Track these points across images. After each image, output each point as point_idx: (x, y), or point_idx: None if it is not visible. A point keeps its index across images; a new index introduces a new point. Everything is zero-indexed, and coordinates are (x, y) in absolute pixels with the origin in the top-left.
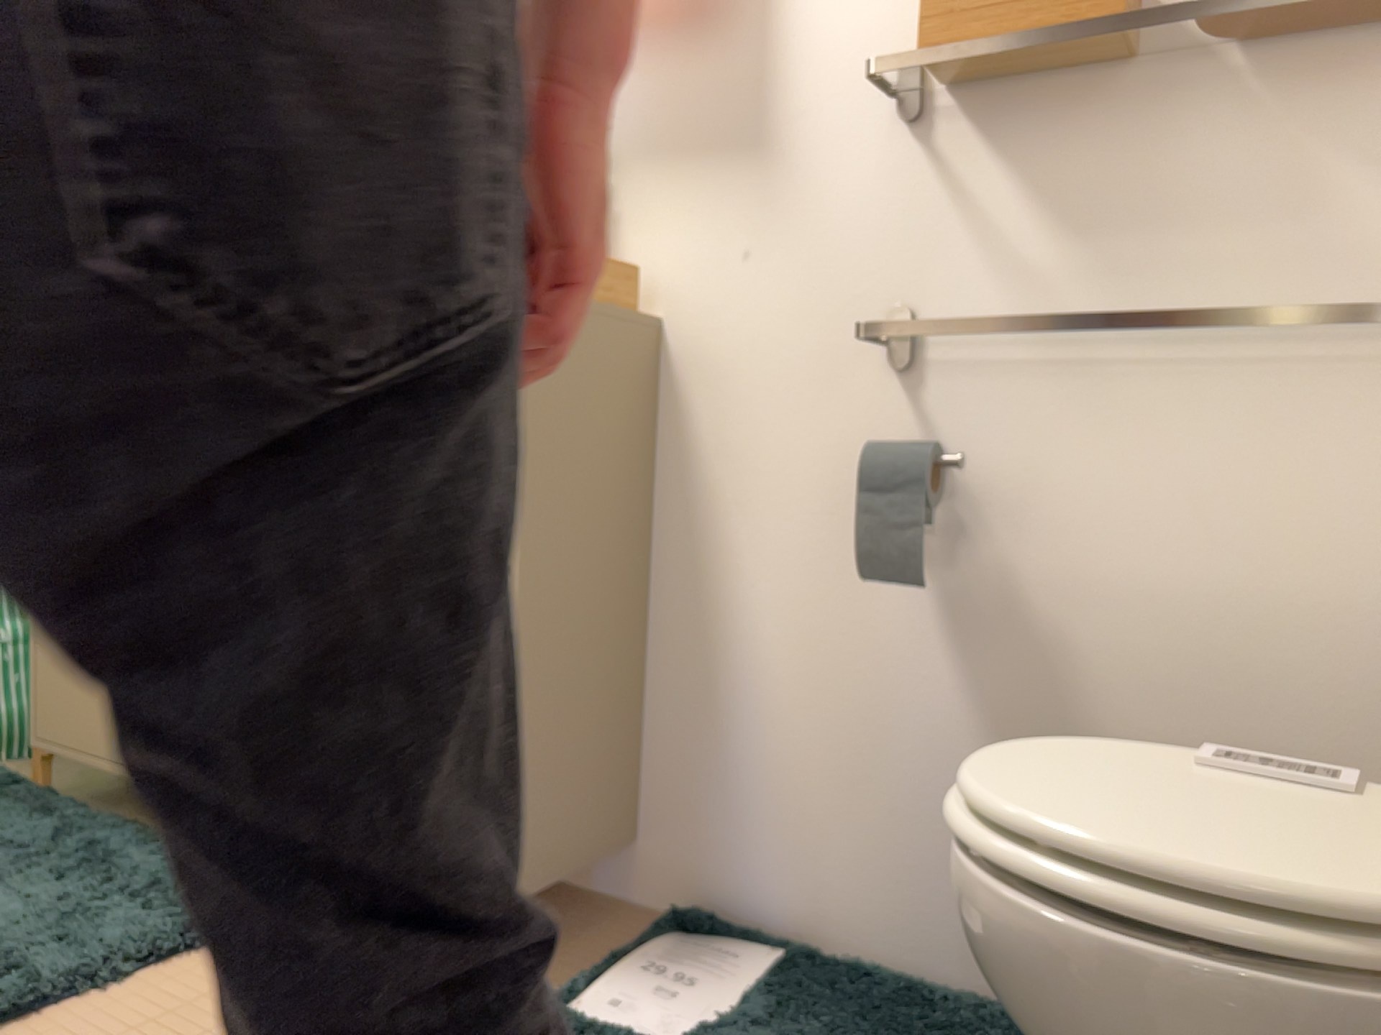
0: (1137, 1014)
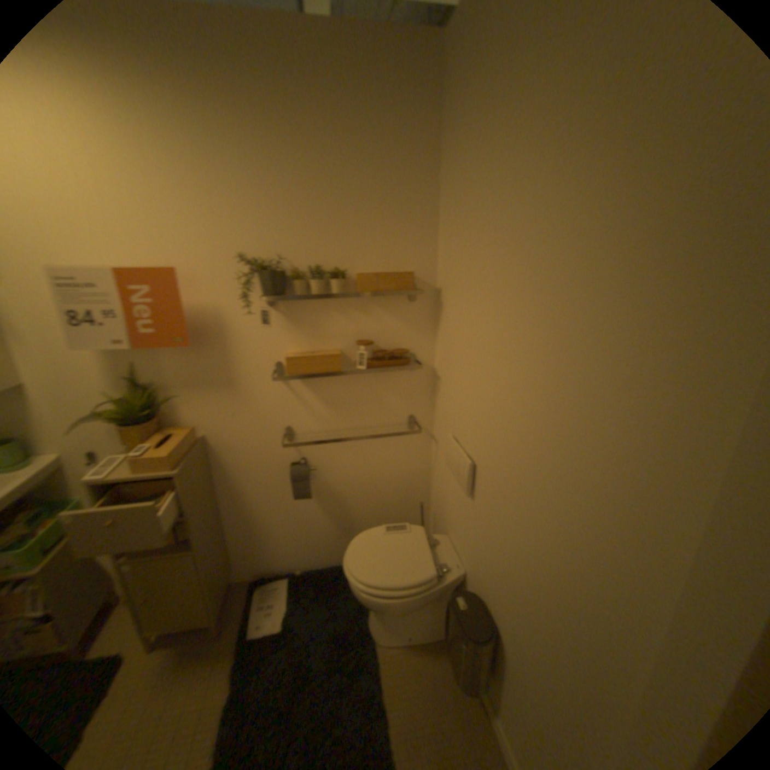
0: (393, 609)
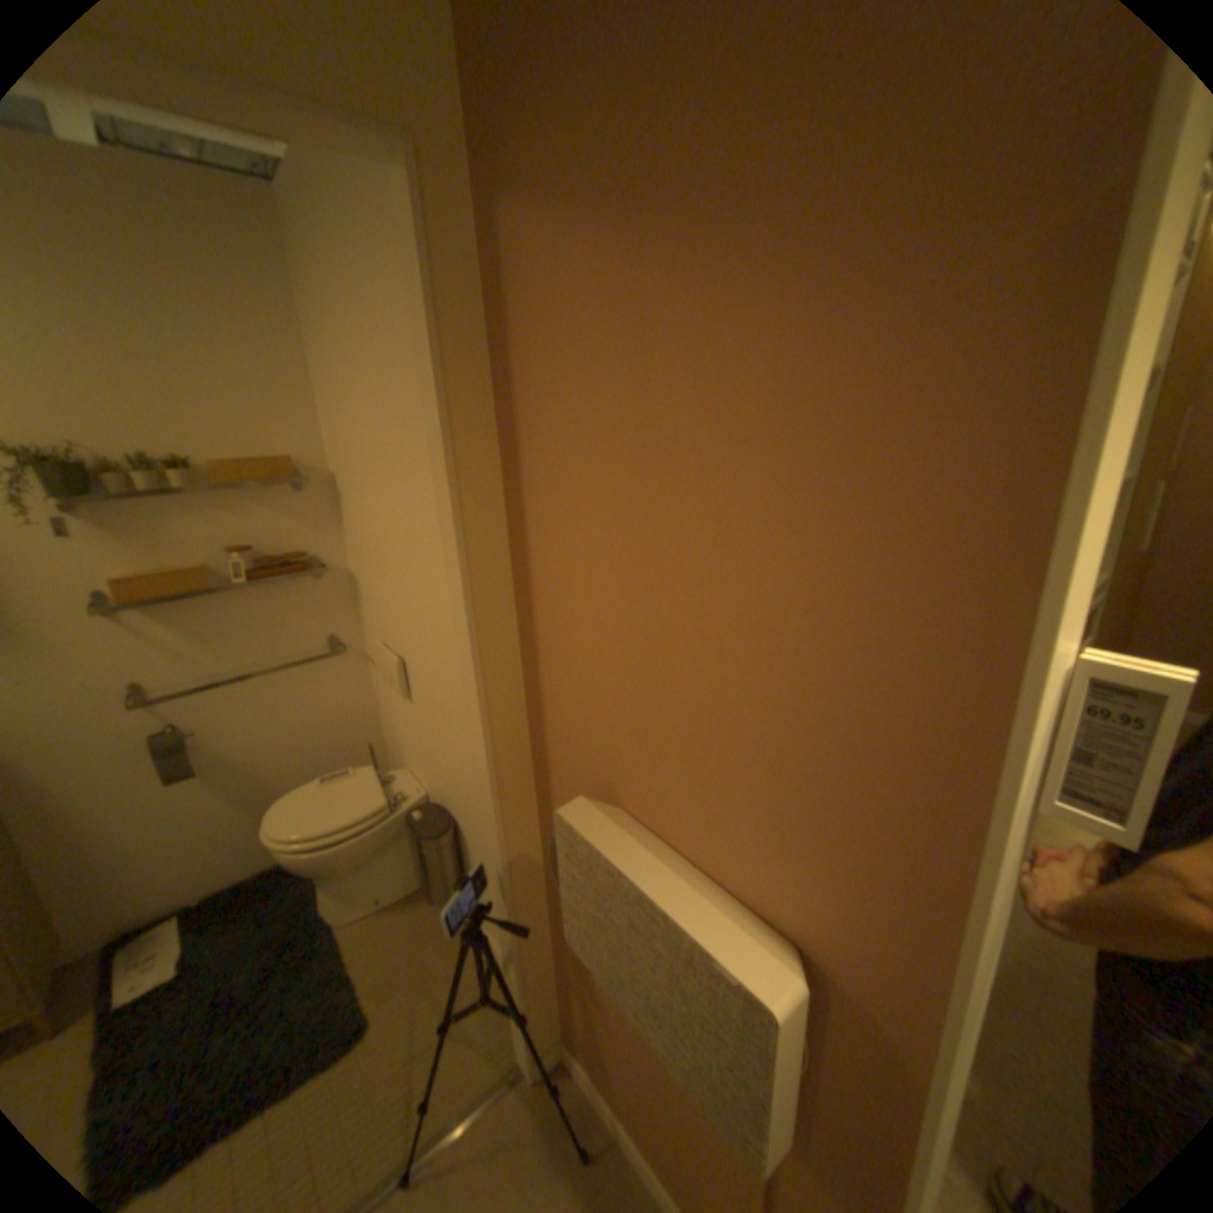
0: (340, 859)
